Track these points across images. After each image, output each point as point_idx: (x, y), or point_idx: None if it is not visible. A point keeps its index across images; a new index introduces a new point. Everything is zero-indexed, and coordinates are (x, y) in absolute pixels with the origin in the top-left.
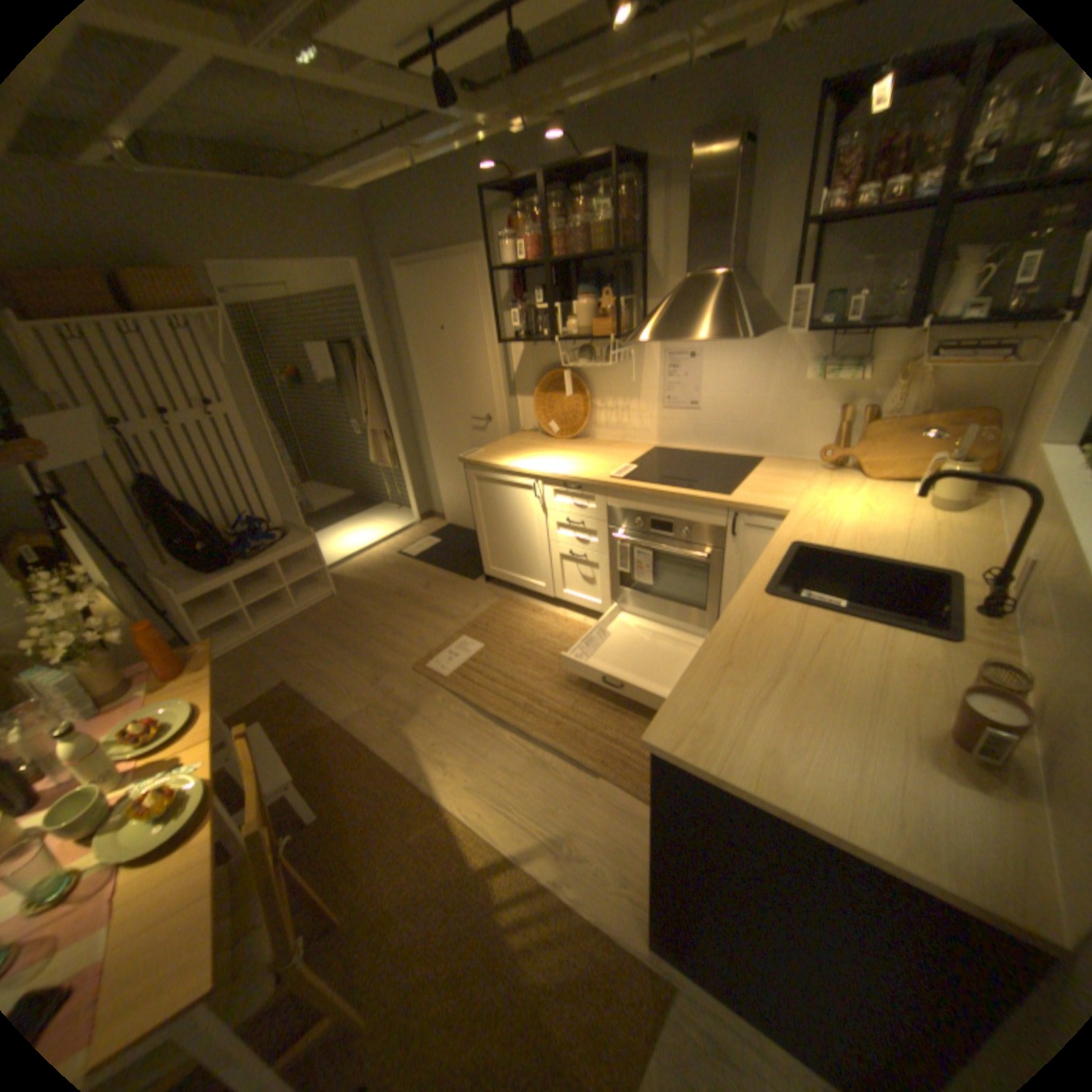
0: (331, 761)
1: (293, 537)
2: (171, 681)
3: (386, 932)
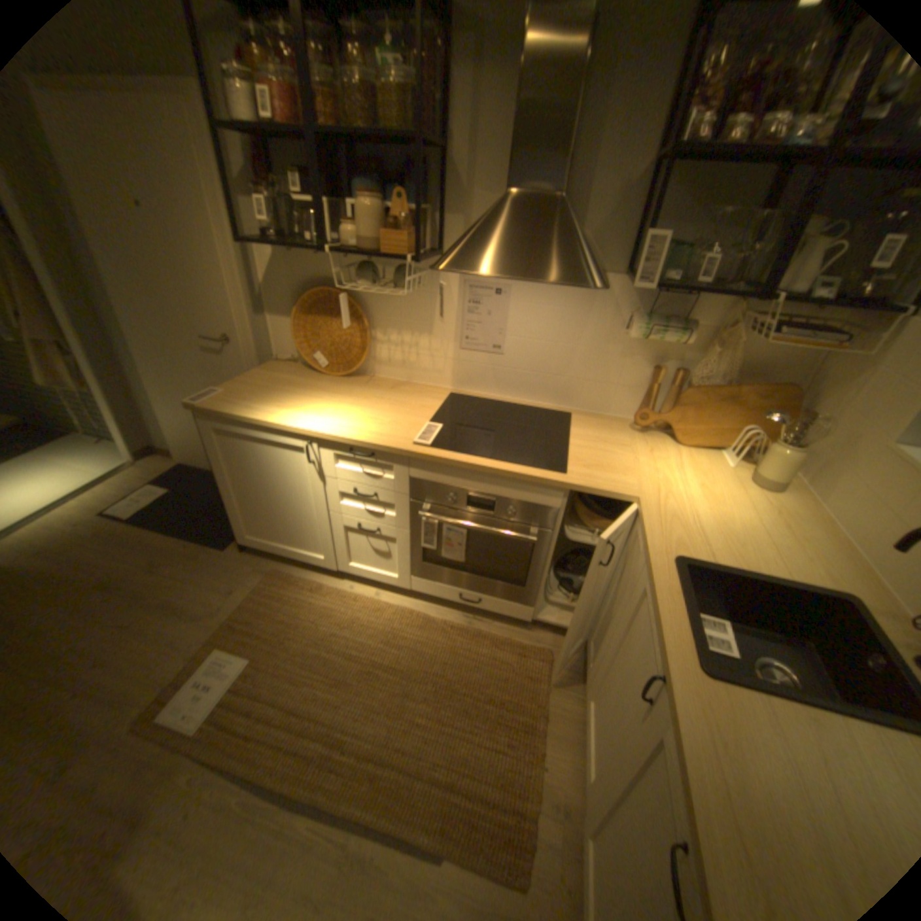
0: None
1: None
2: None
3: None
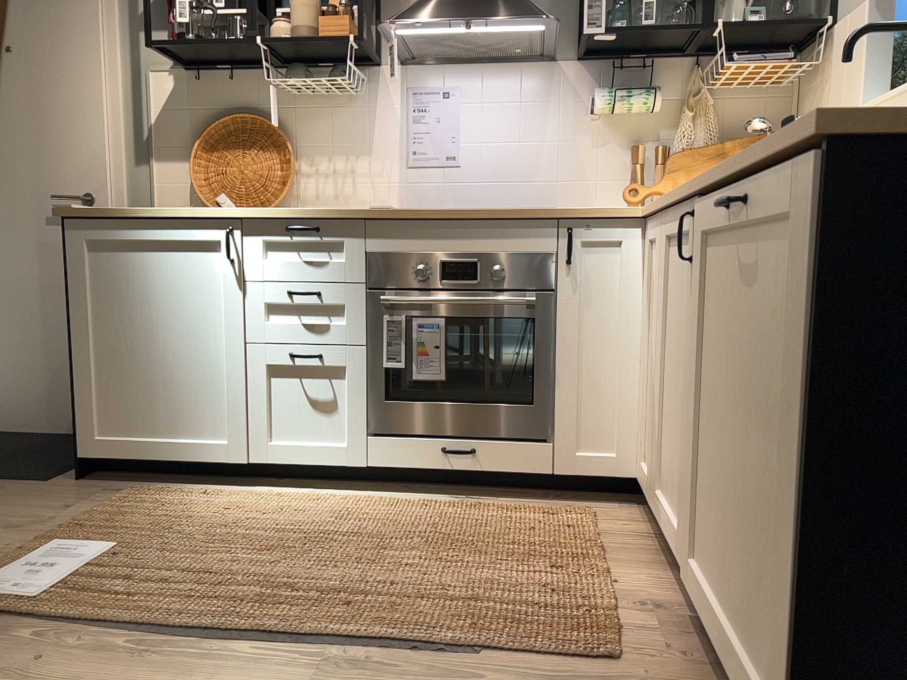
0: None
1: None
2: None
3: None
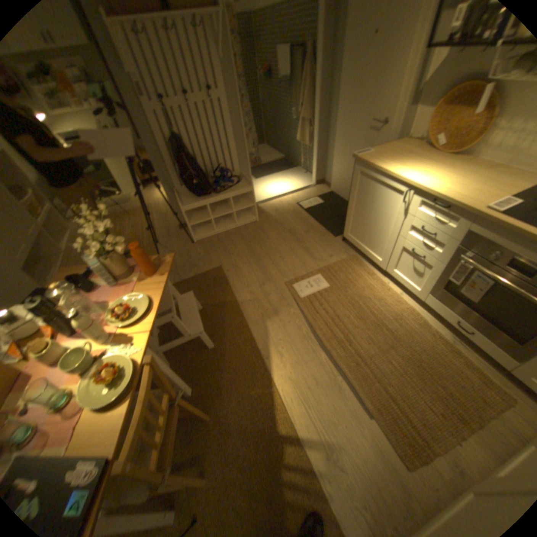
0: (229, 324)
1: (241, 184)
2: (150, 276)
3: (227, 440)
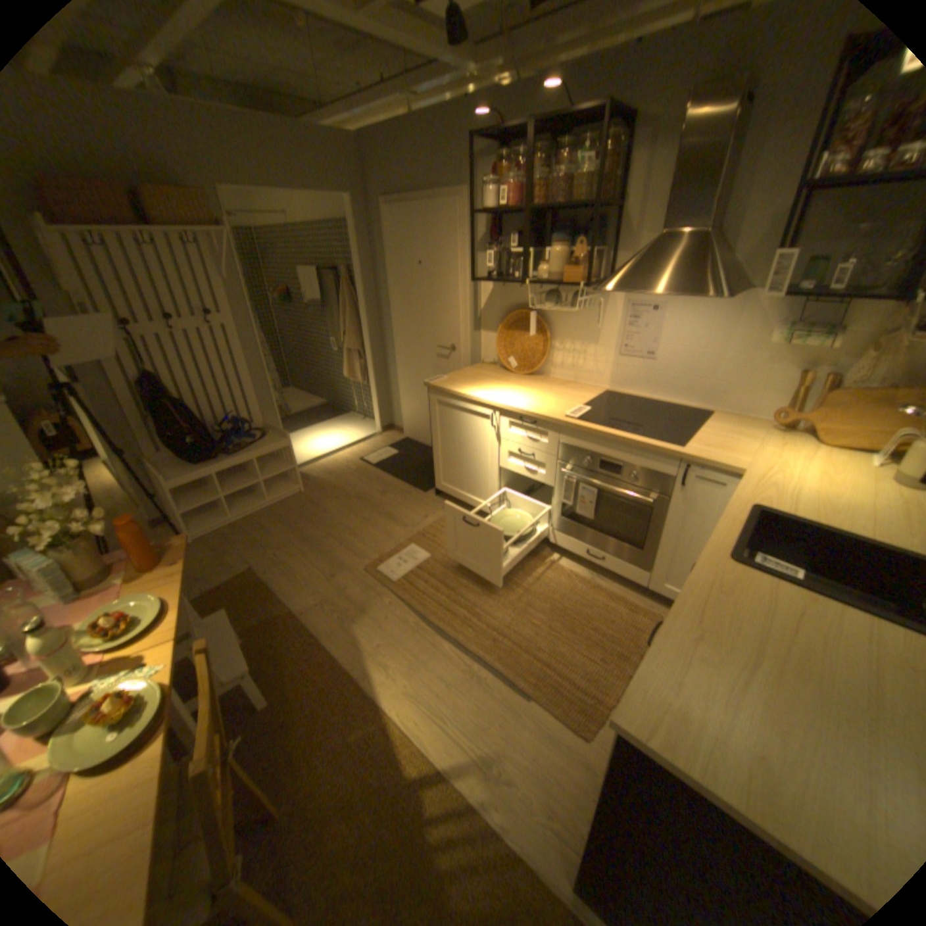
0: (285, 650)
1: (270, 438)
2: (146, 572)
3: (321, 832)
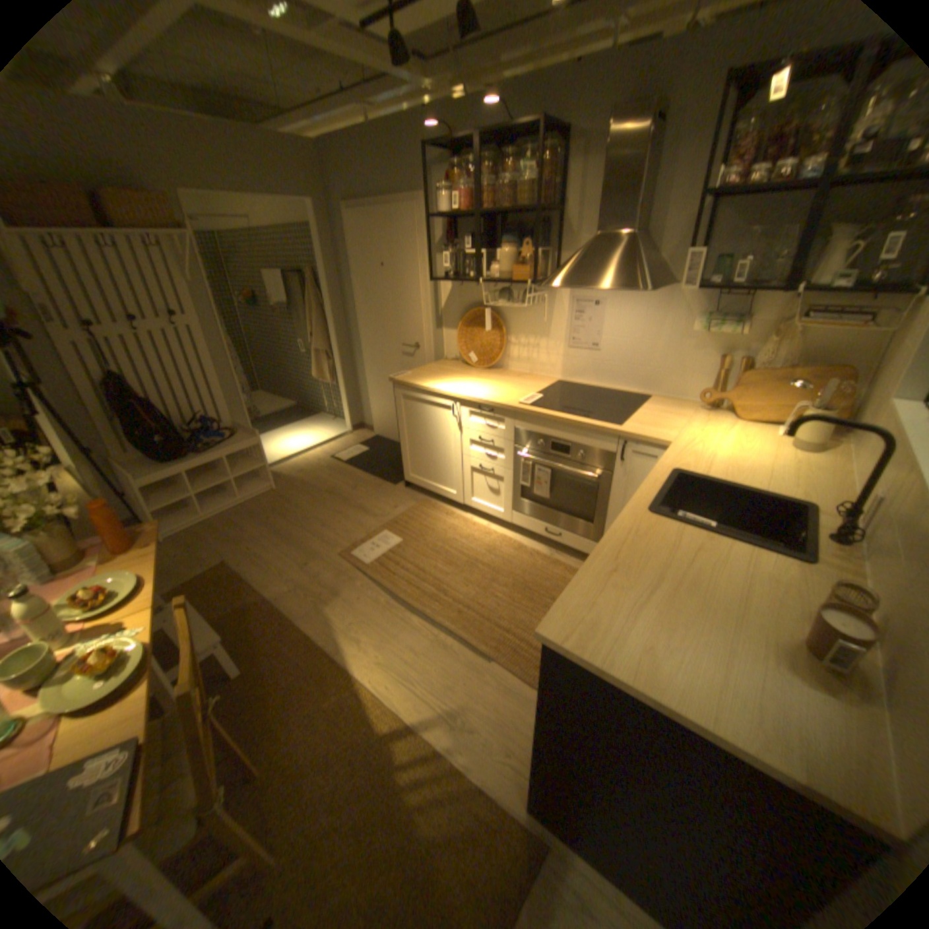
0: (260, 633)
1: (240, 437)
2: (122, 554)
3: (298, 785)
